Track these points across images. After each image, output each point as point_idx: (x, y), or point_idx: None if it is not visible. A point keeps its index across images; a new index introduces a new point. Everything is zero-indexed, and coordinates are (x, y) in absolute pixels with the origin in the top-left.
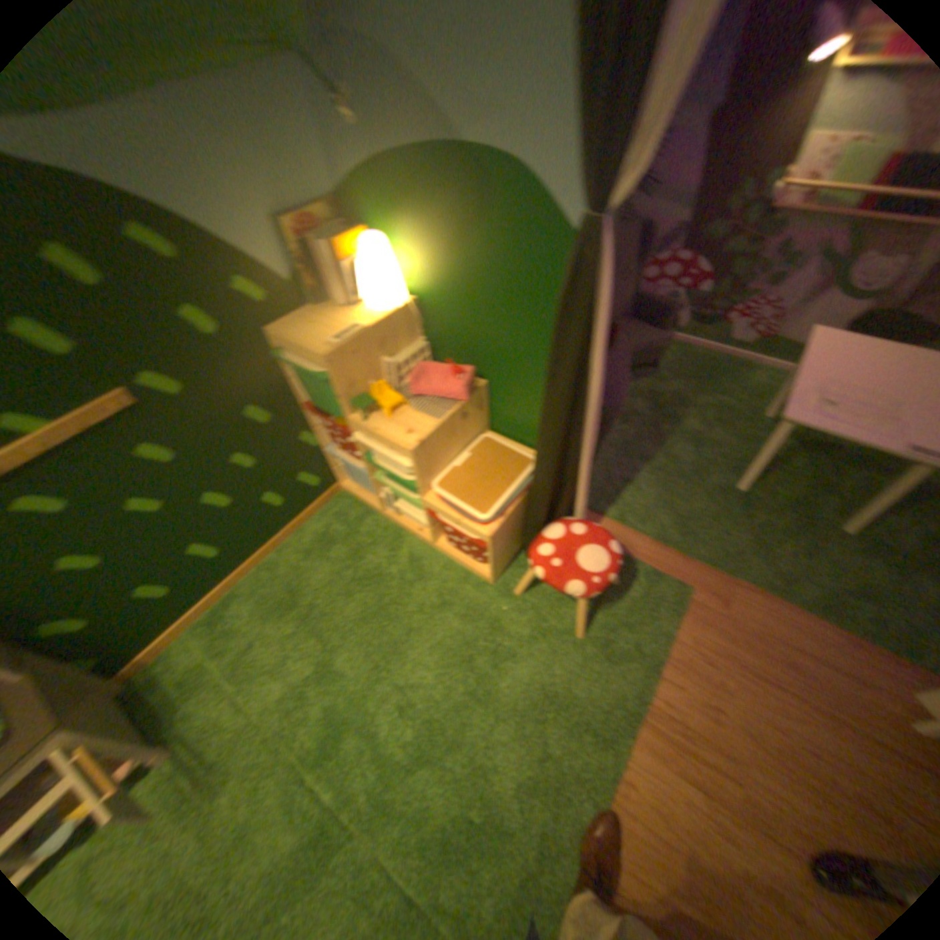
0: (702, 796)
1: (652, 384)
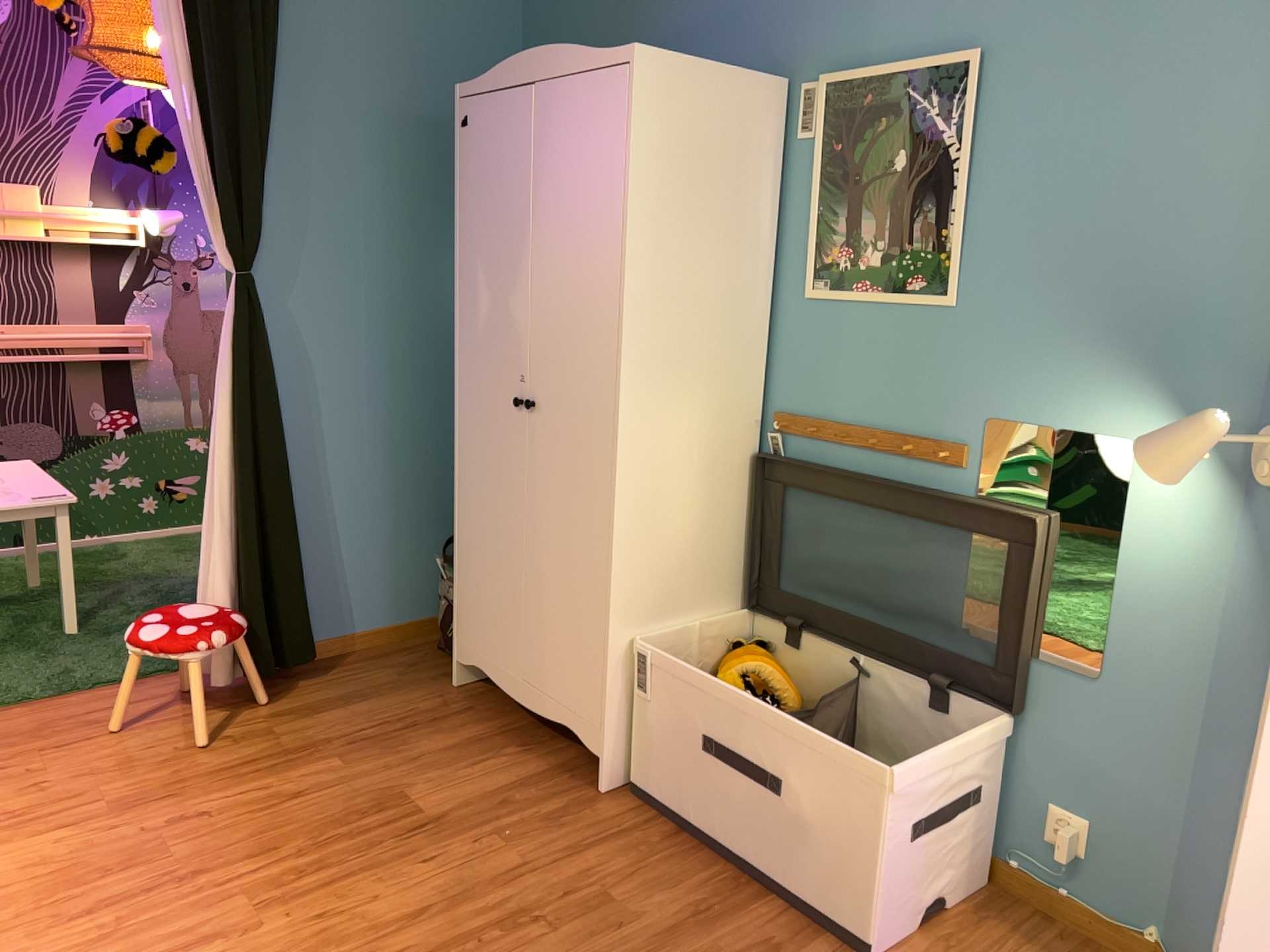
0: (64, 830)
1: None
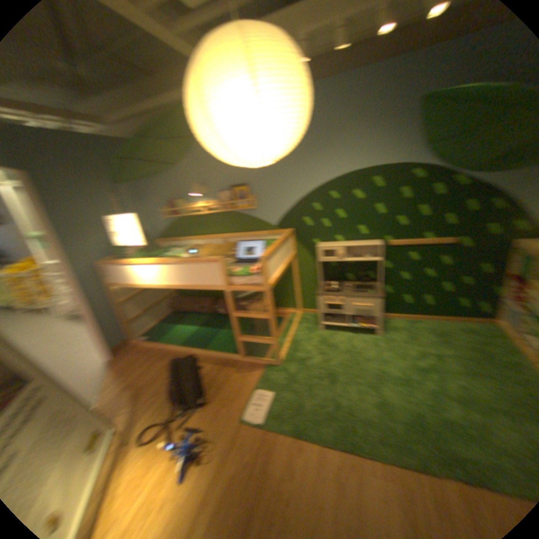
0: None
1: None
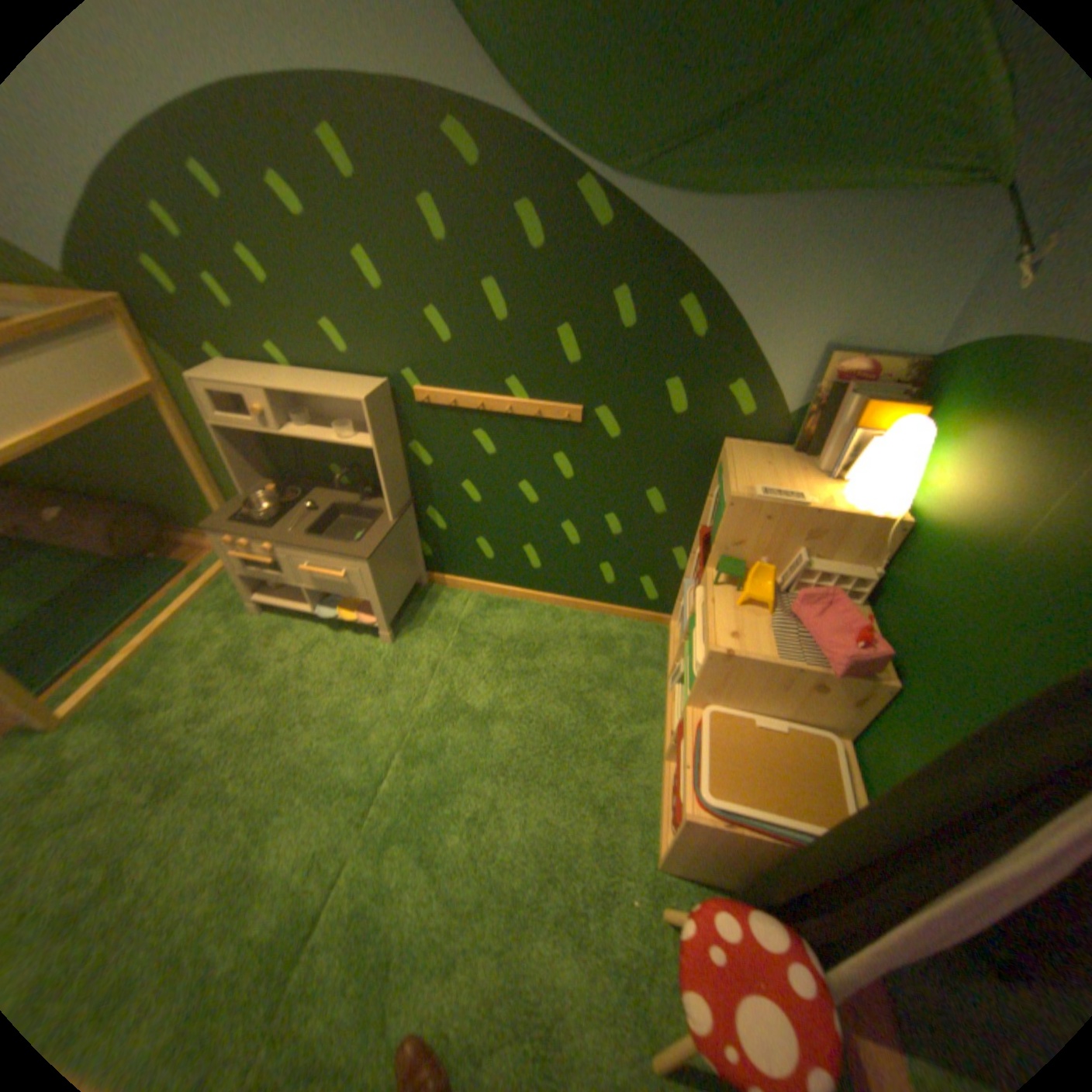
0: None
1: None
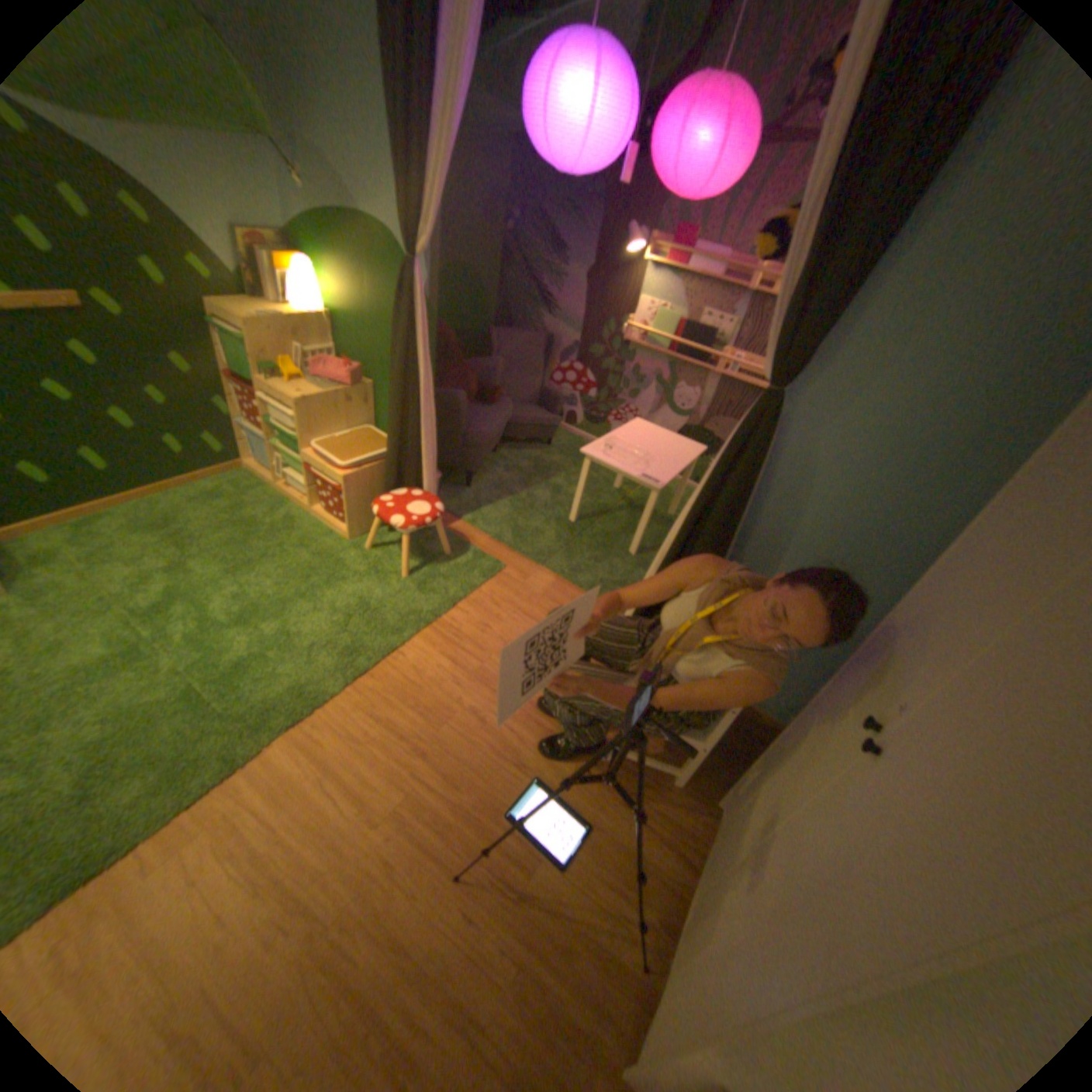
0: (450, 665)
1: (540, 455)
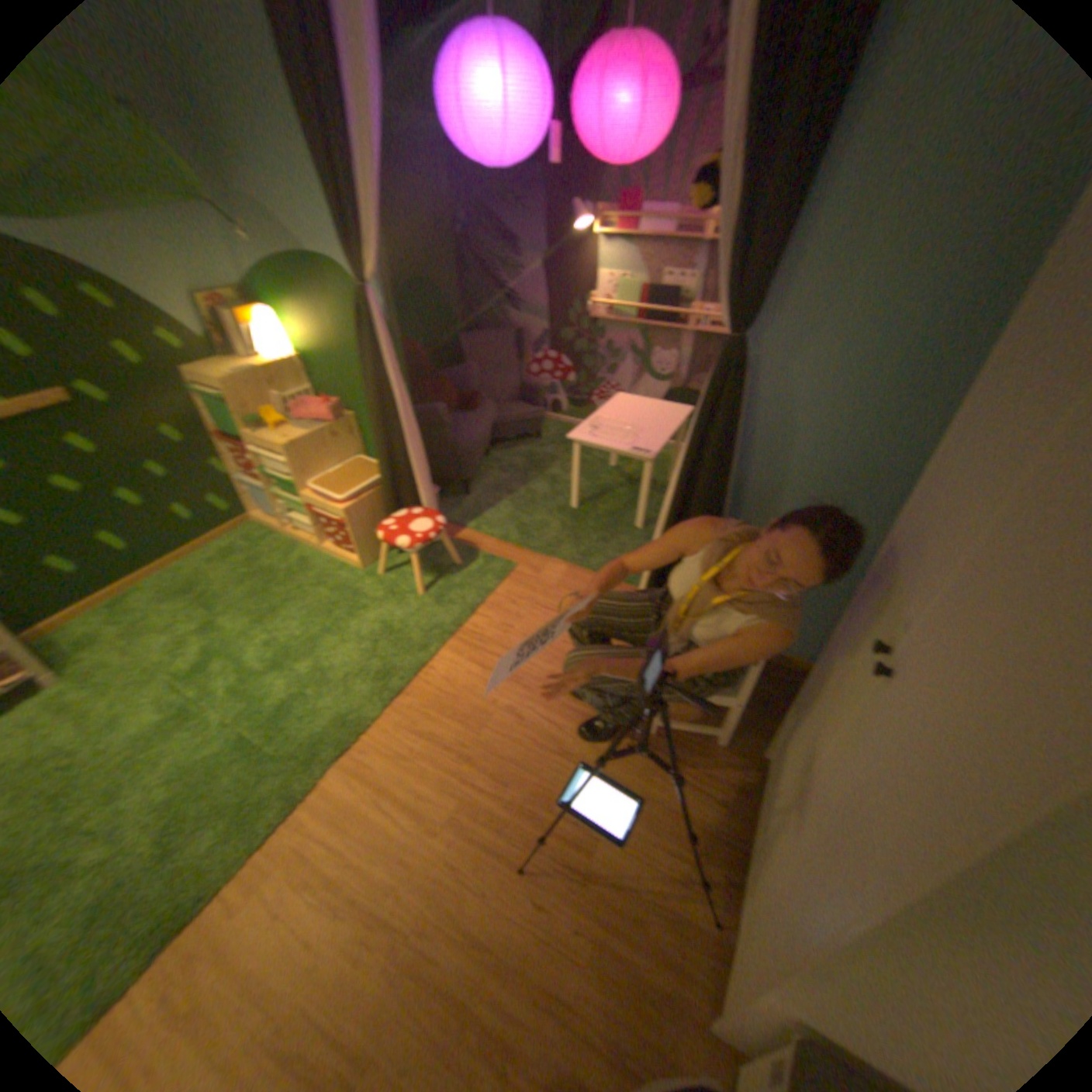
0: (478, 670)
1: (531, 449)
